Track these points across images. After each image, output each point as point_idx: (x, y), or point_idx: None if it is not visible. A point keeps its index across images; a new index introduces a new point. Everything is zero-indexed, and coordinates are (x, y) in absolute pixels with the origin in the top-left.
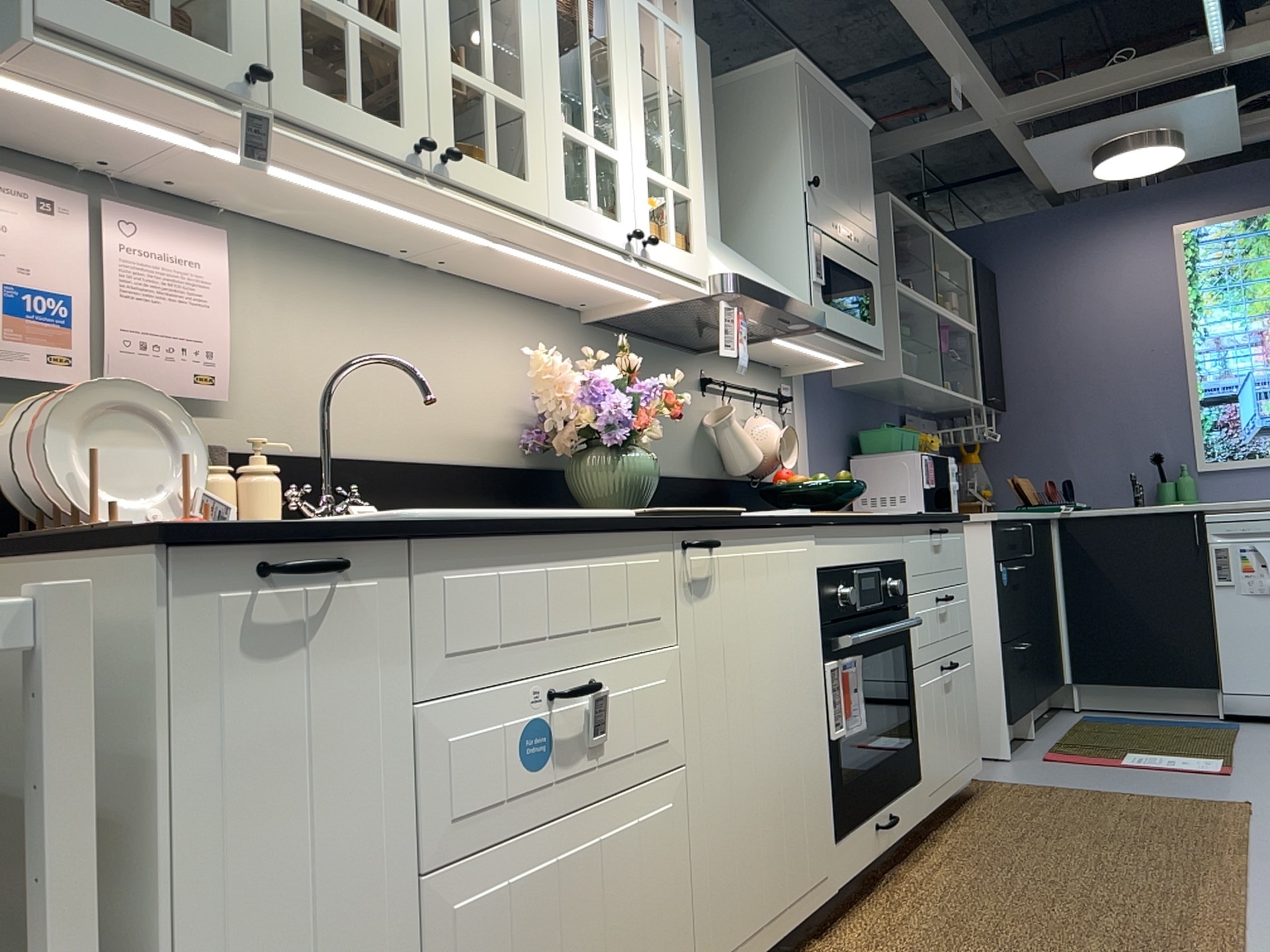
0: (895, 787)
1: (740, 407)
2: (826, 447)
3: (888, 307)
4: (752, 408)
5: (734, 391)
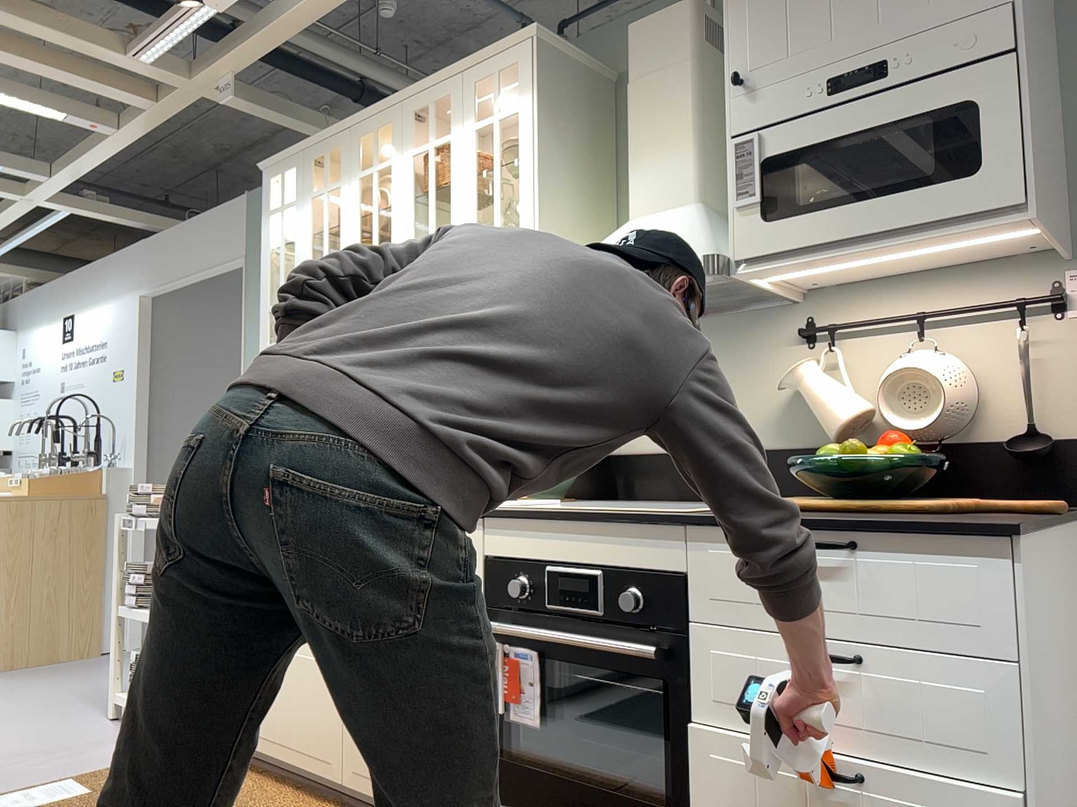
0: None
1: (896, 343)
2: None
3: None
4: (927, 339)
5: (881, 327)
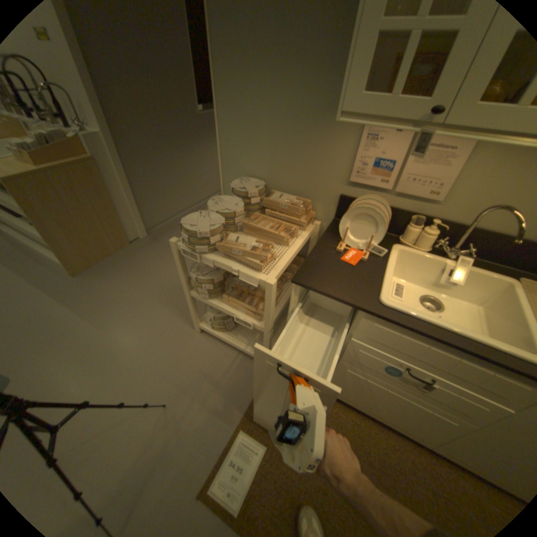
0: None
1: None
2: None
3: None
4: None
5: None
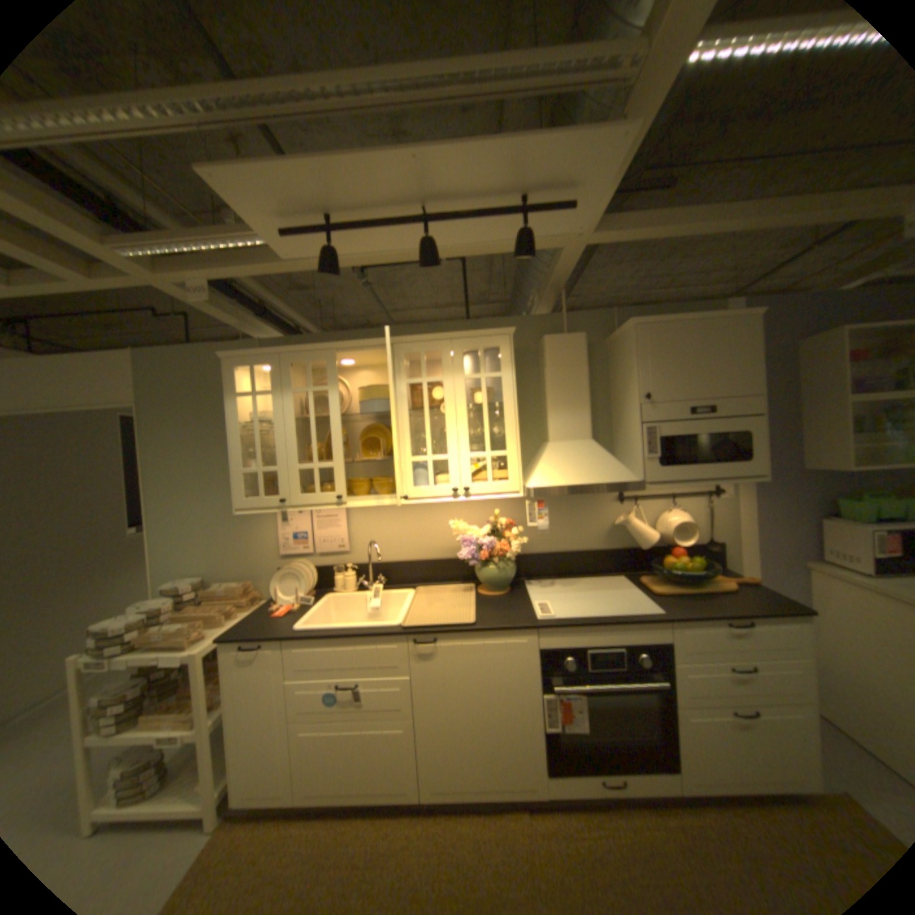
0: (634, 770)
1: (659, 504)
2: (782, 514)
3: (841, 415)
4: (672, 504)
5: (653, 497)
